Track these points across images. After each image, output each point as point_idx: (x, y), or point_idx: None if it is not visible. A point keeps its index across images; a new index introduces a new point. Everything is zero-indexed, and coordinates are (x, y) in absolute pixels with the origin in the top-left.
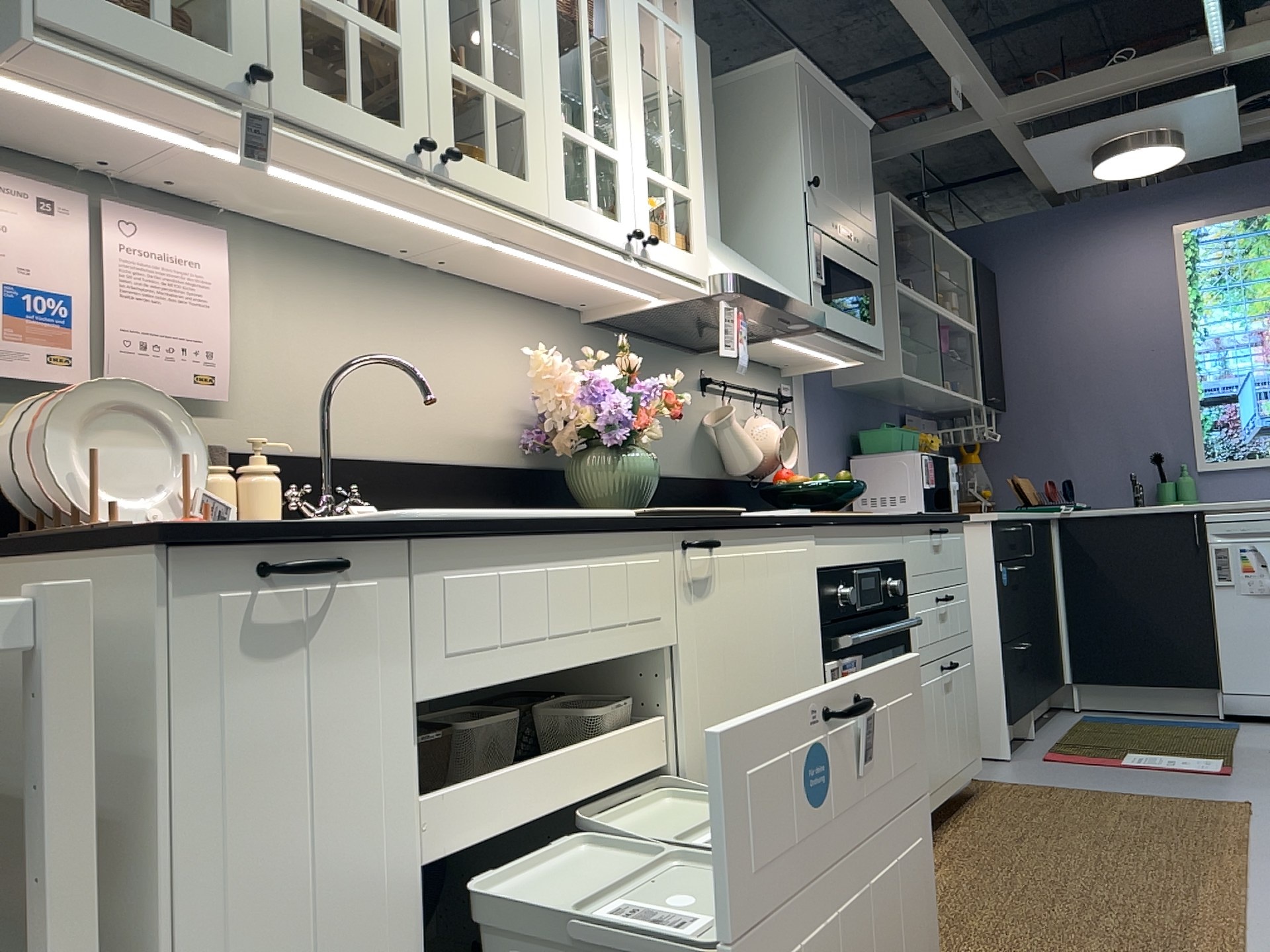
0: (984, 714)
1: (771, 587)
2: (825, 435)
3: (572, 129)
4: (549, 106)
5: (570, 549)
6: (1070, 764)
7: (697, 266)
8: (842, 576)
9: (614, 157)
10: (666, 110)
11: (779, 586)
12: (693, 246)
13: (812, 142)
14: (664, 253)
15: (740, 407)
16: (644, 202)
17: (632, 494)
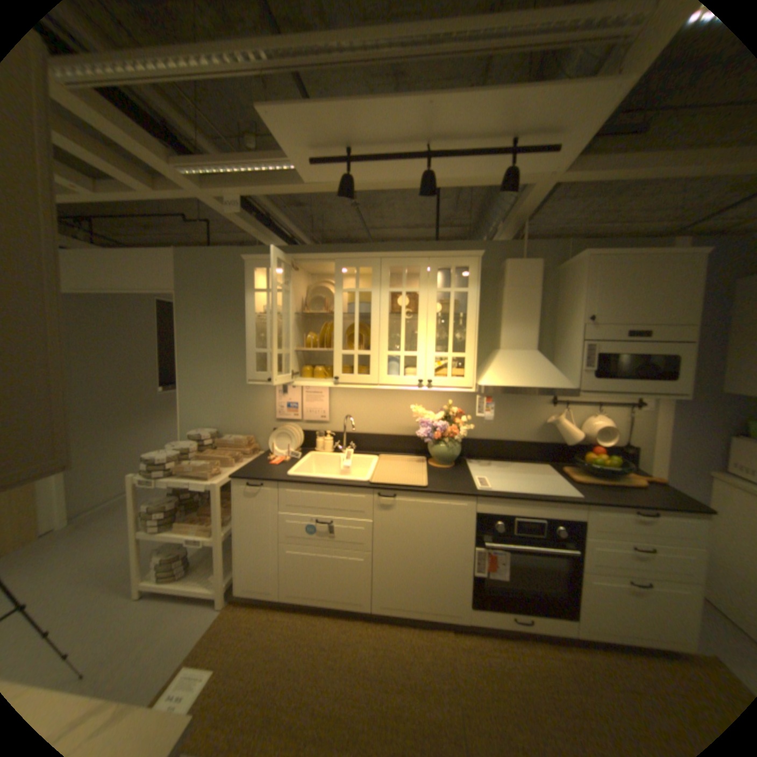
0: None
1: (432, 513)
2: (696, 421)
3: (392, 353)
4: (381, 349)
5: (327, 489)
6: None
7: (464, 383)
8: (501, 519)
9: (414, 355)
10: (450, 327)
11: (438, 514)
12: (465, 375)
13: (598, 294)
14: (441, 382)
15: (587, 410)
16: (431, 366)
17: (442, 457)
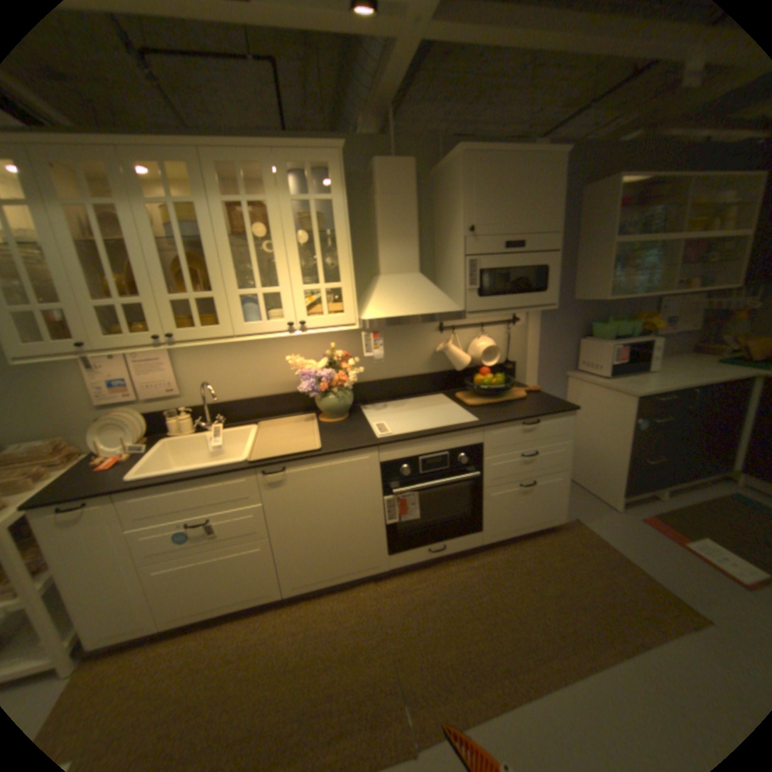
0: (613, 488)
1: (333, 476)
2: (556, 329)
3: (246, 291)
4: (230, 287)
5: (192, 484)
6: (652, 532)
7: (346, 320)
8: (406, 461)
9: (277, 291)
10: (318, 248)
11: (340, 475)
12: (345, 309)
13: (476, 199)
14: (319, 322)
15: (471, 332)
16: (303, 303)
17: (335, 410)
